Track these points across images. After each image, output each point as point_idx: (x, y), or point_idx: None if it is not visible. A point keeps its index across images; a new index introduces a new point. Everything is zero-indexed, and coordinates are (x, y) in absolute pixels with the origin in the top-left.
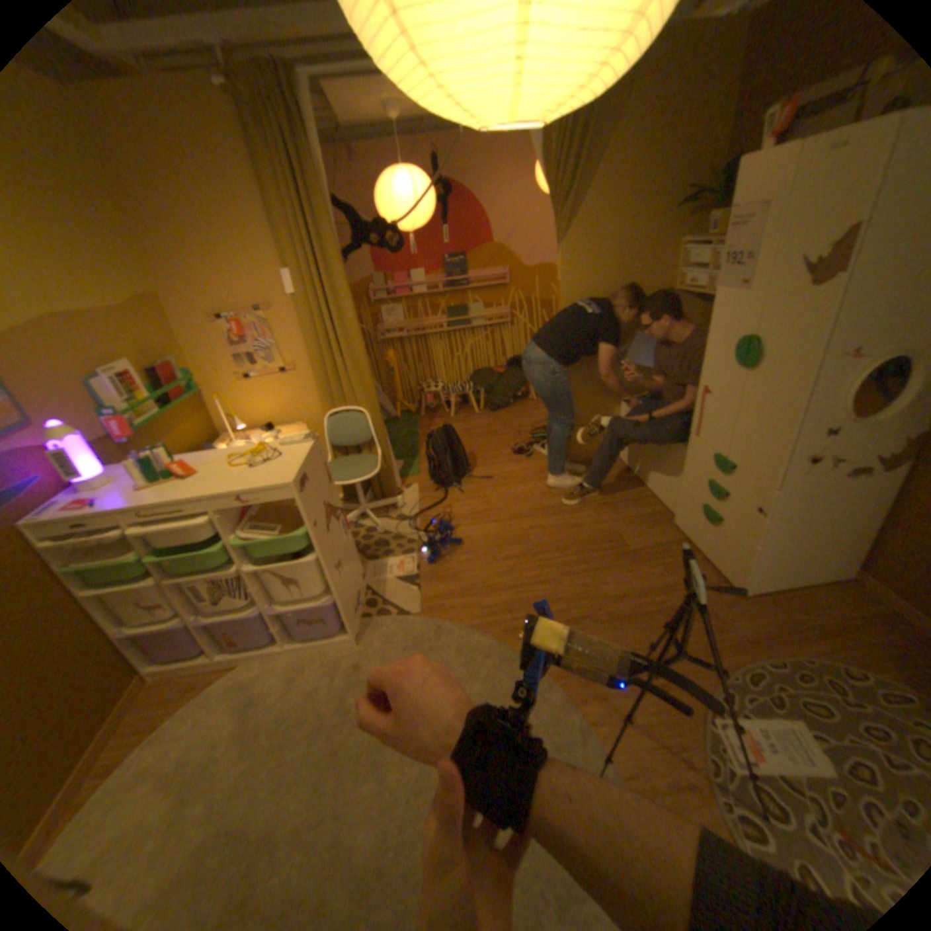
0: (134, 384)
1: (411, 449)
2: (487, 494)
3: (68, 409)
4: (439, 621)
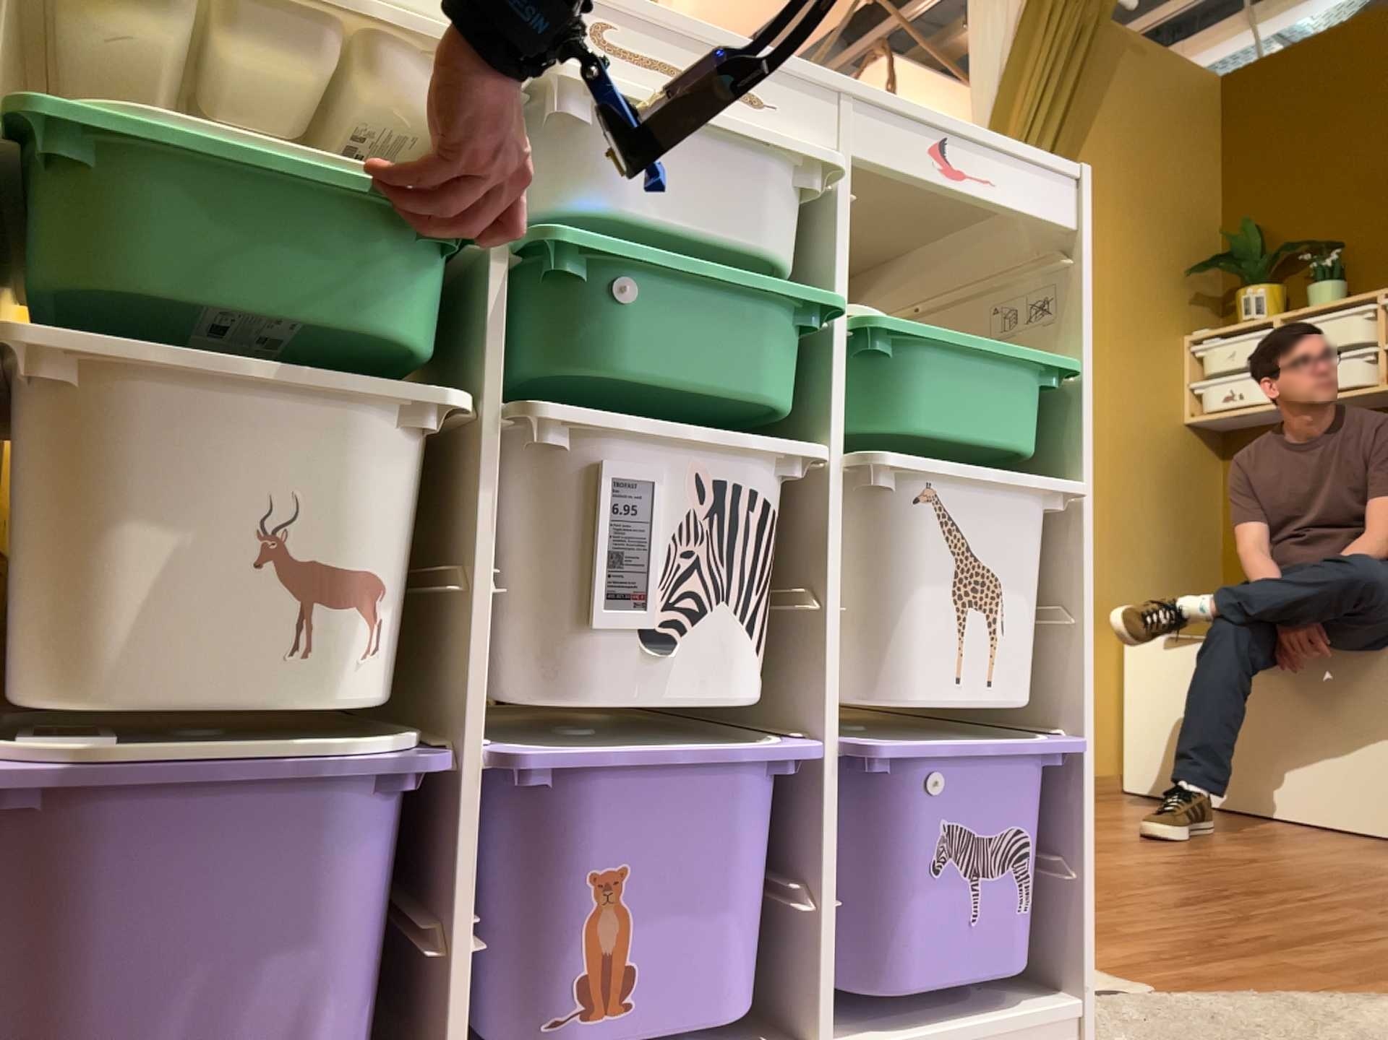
0: None
1: None
2: None
3: None
4: (1255, 988)
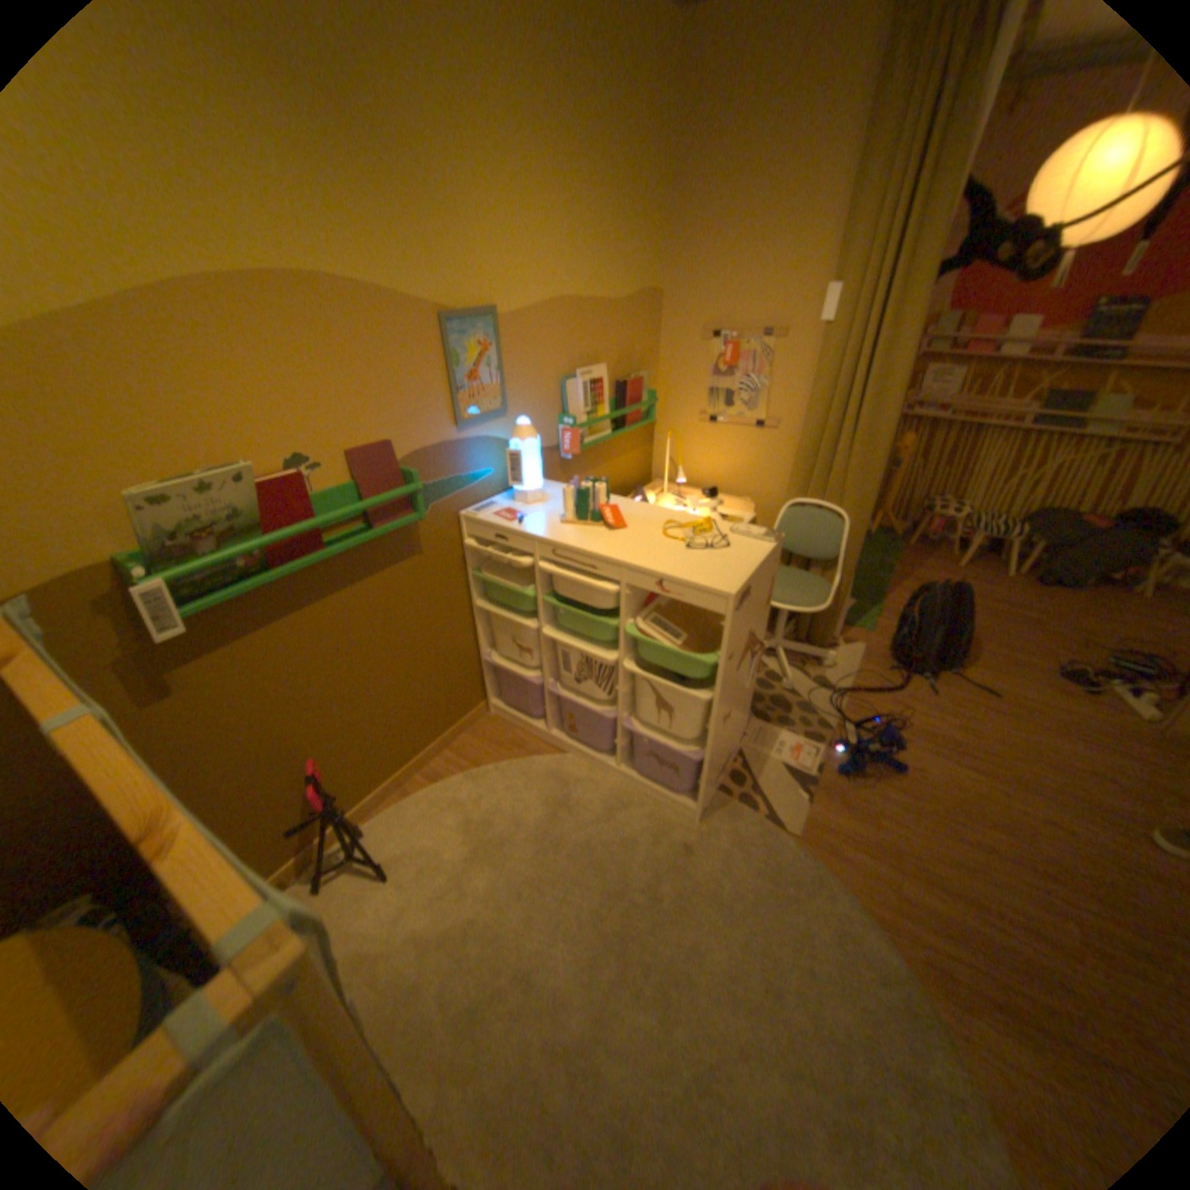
0: (602, 397)
1: (874, 589)
2: (982, 718)
3: (540, 408)
4: (826, 870)
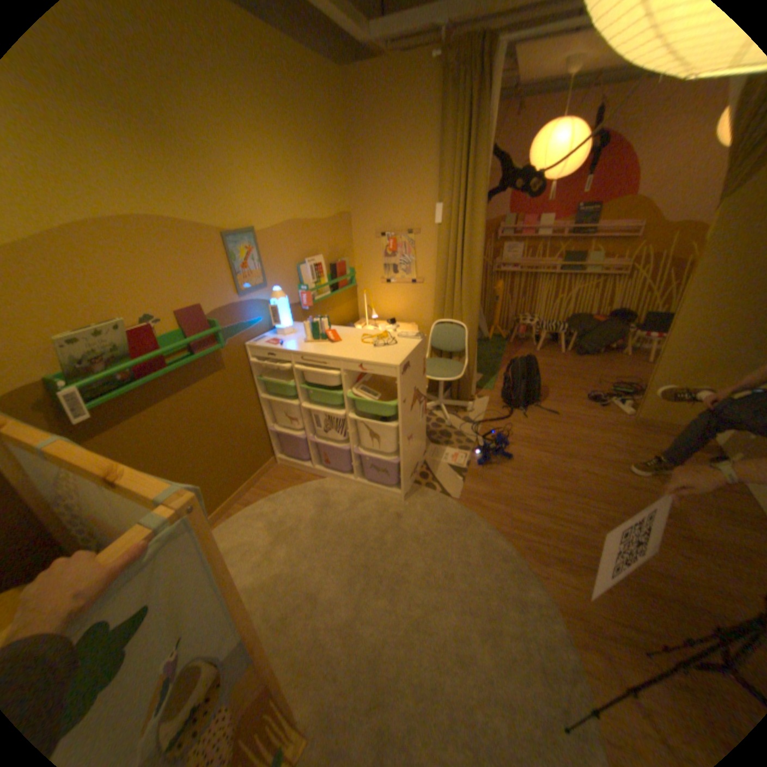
0: (322, 273)
1: (492, 367)
2: (550, 426)
3: (286, 281)
4: (473, 513)
